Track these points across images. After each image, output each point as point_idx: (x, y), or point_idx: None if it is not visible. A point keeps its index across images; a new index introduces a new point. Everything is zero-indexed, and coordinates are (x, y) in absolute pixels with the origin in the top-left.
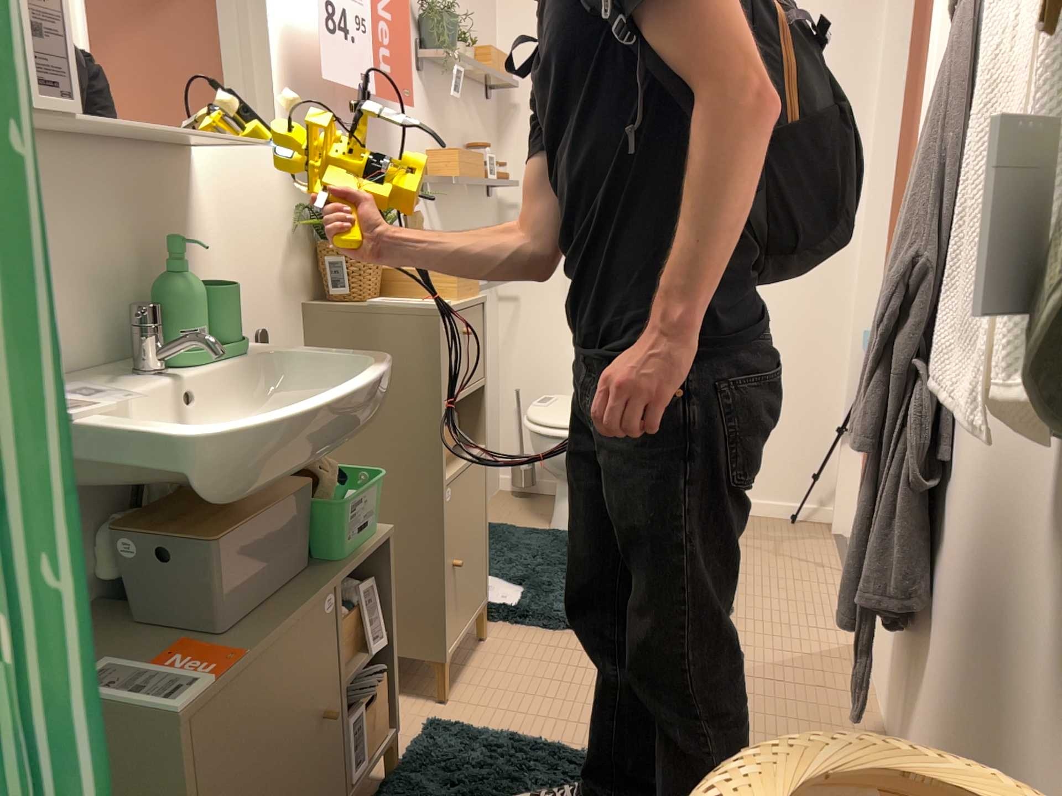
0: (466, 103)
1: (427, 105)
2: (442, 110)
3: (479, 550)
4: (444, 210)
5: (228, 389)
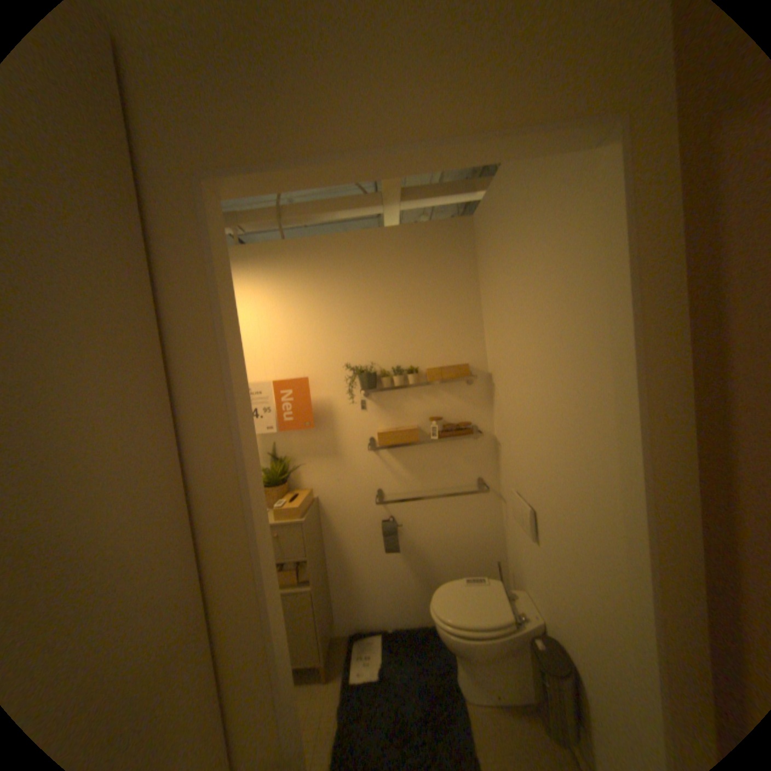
0: (432, 394)
1: (376, 409)
2: (396, 406)
3: (304, 637)
4: (401, 455)
5: None
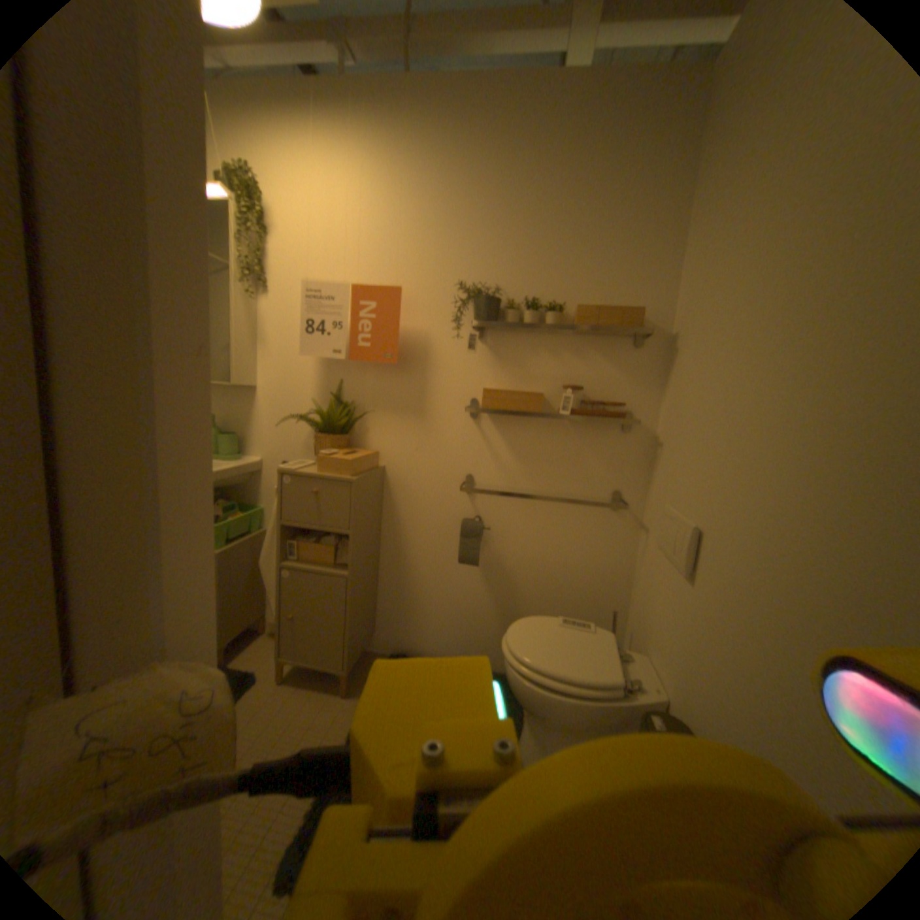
0: (577, 348)
1: (491, 356)
2: (520, 357)
3: (330, 631)
4: (512, 430)
5: None
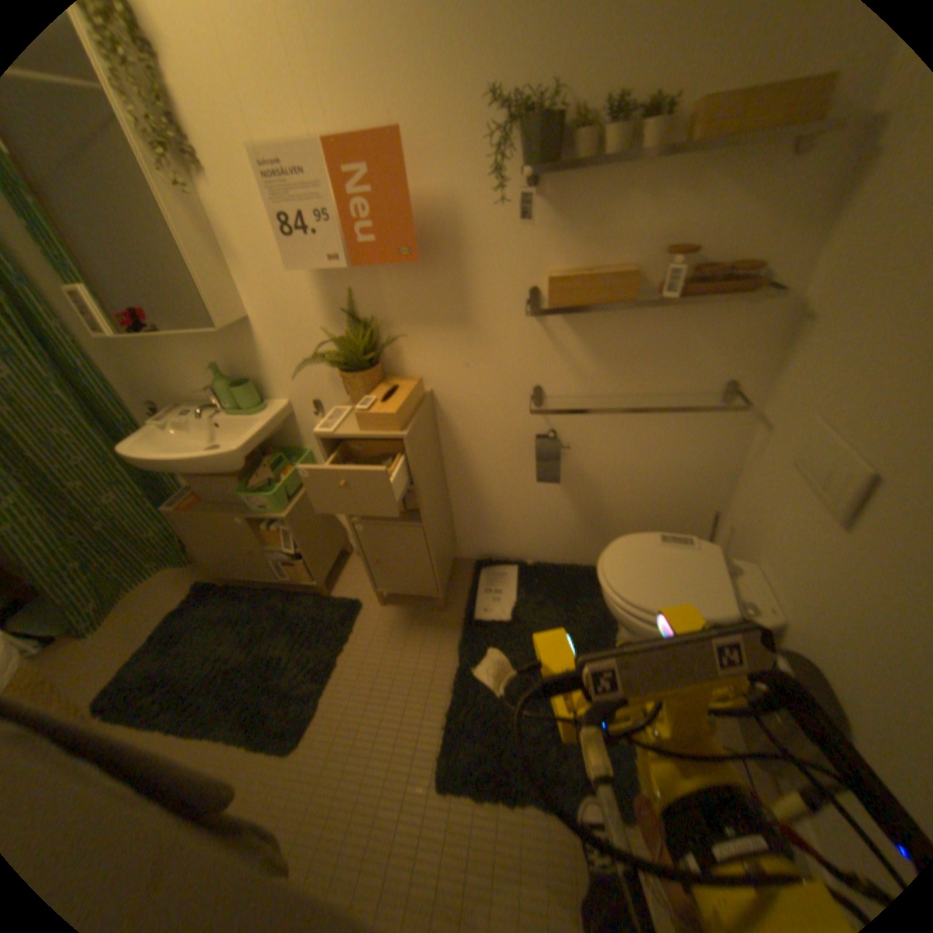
0: (689, 180)
1: (551, 218)
2: (596, 213)
3: (417, 568)
4: (588, 324)
5: (235, 427)
